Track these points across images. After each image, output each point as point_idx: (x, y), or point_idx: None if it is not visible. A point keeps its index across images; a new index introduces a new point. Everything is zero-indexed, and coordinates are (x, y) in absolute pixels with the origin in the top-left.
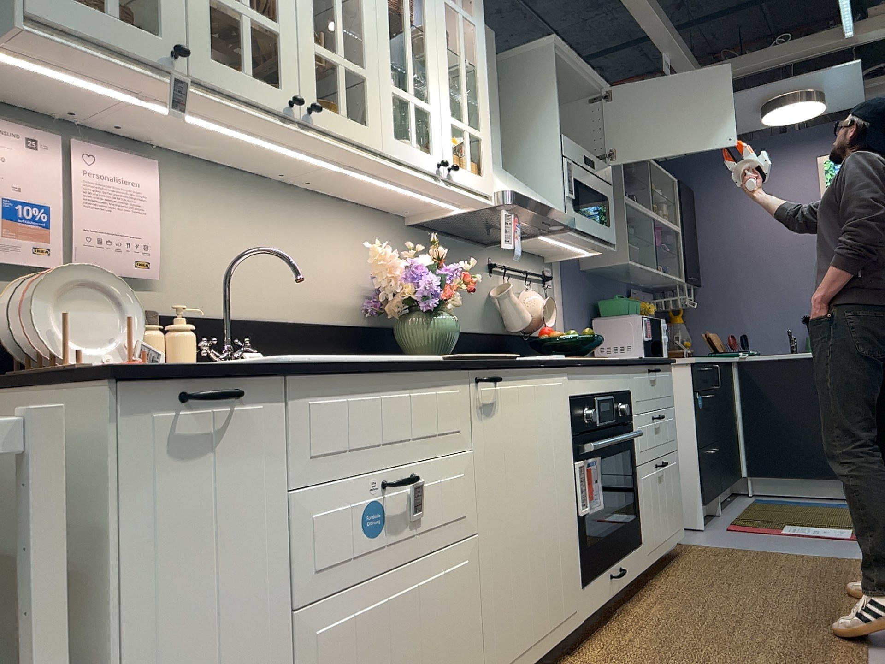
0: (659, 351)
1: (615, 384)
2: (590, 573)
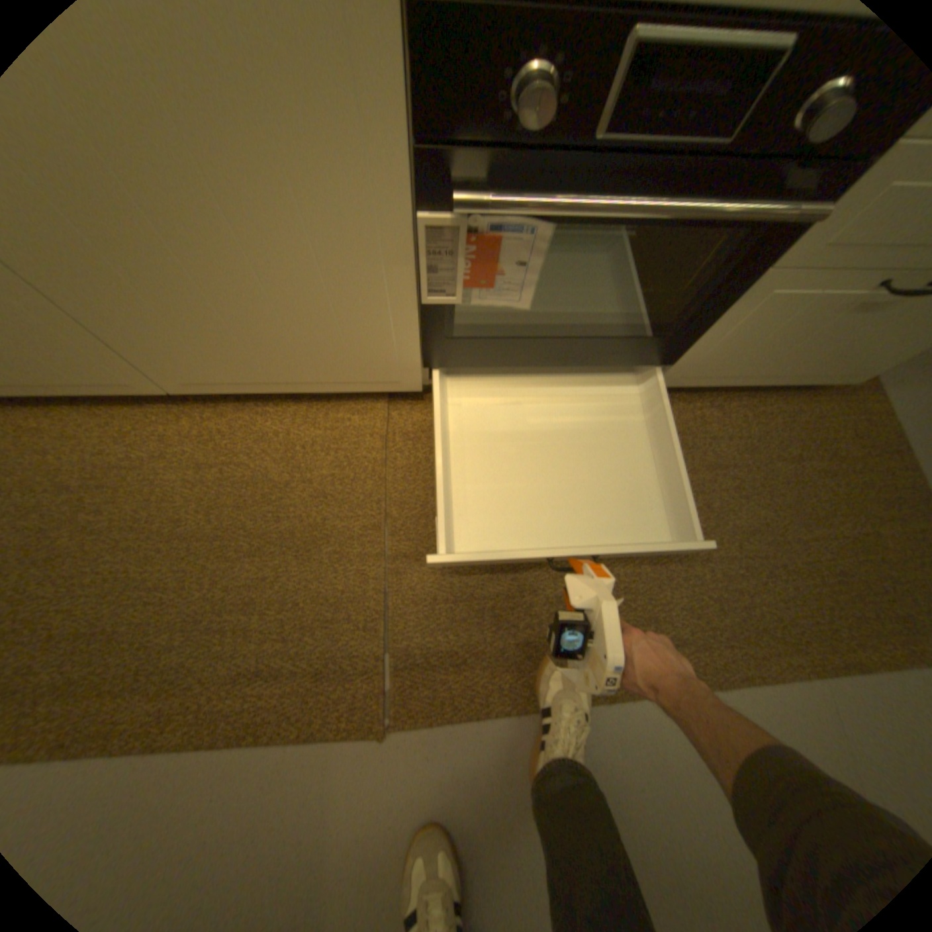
0: None
1: None
2: (453, 361)
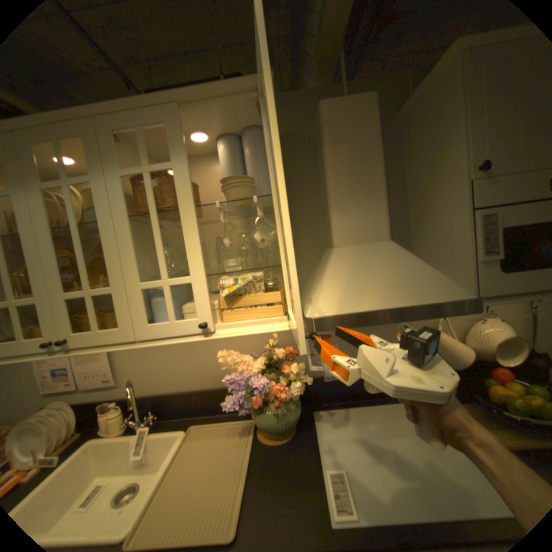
0: None
1: None
2: None
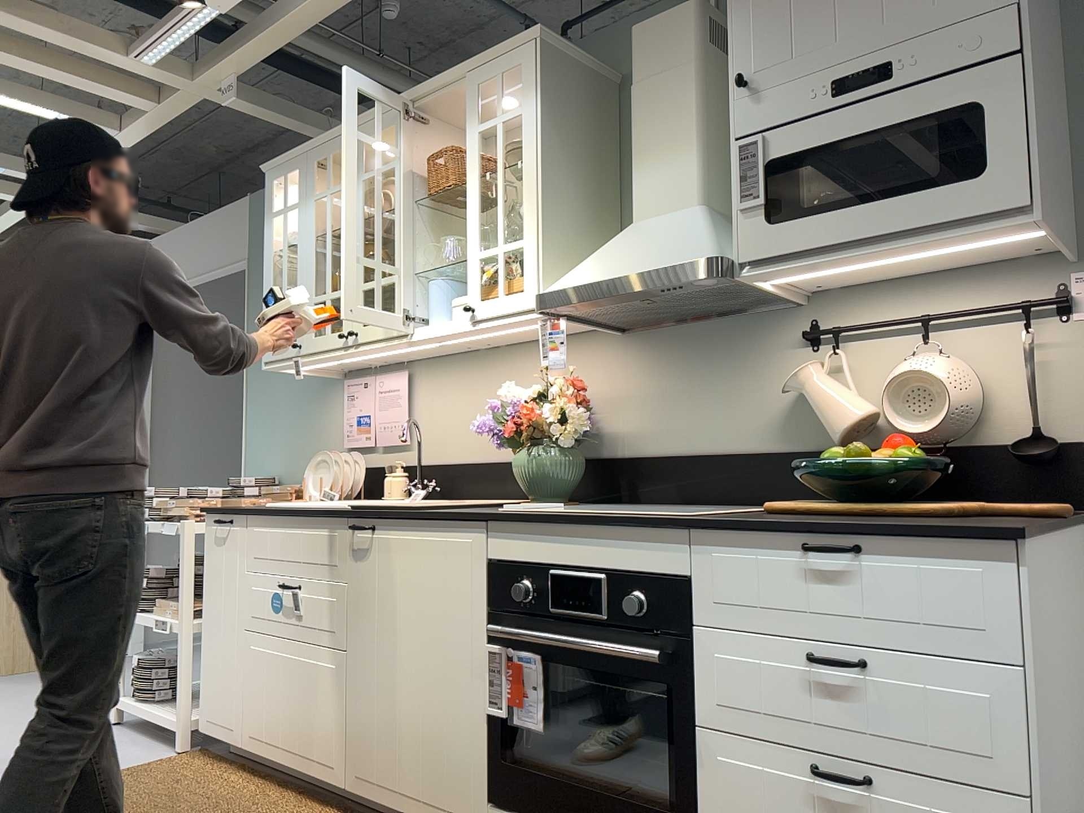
0: None
1: (622, 558)
2: (508, 800)
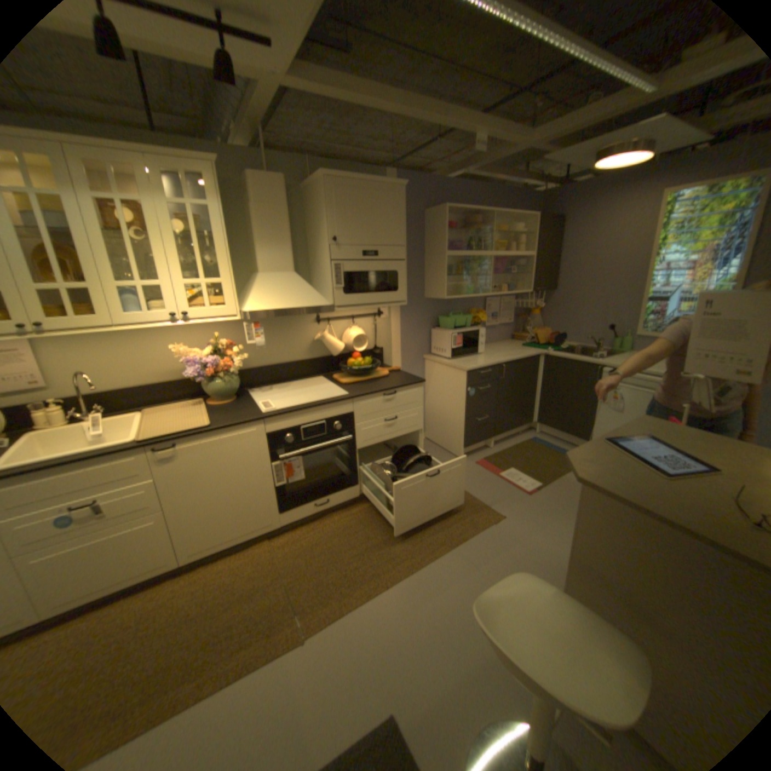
0: (471, 351)
1: (330, 414)
2: (289, 507)
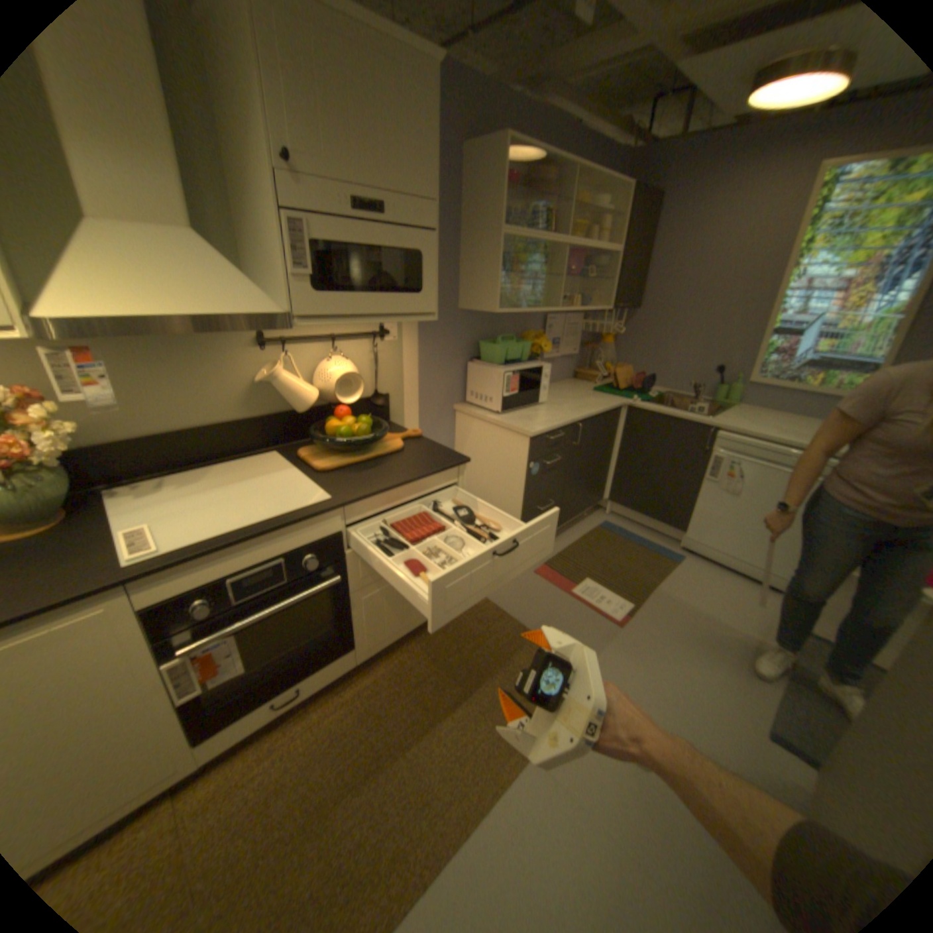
0: (529, 400)
1: (293, 542)
2: (213, 730)
